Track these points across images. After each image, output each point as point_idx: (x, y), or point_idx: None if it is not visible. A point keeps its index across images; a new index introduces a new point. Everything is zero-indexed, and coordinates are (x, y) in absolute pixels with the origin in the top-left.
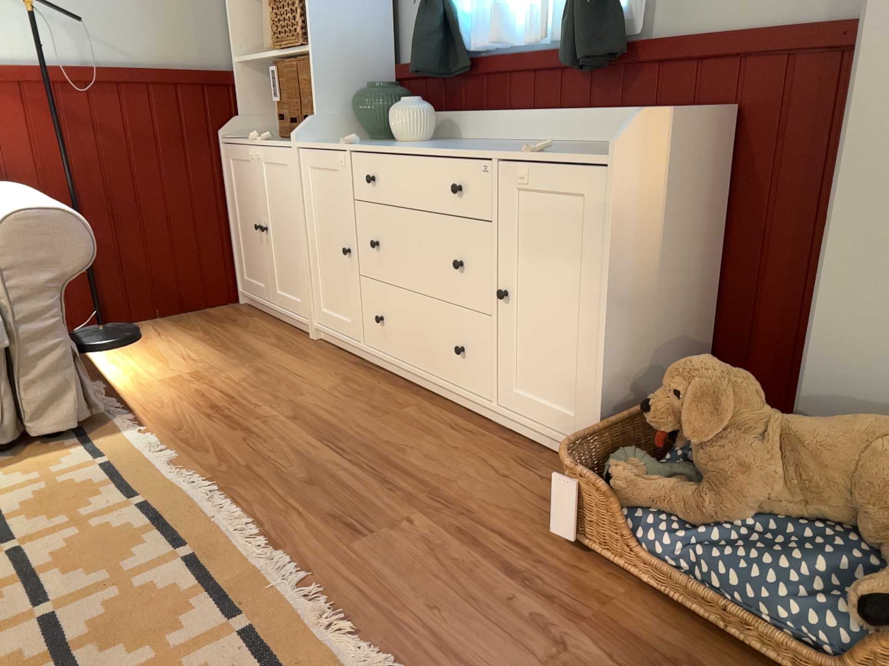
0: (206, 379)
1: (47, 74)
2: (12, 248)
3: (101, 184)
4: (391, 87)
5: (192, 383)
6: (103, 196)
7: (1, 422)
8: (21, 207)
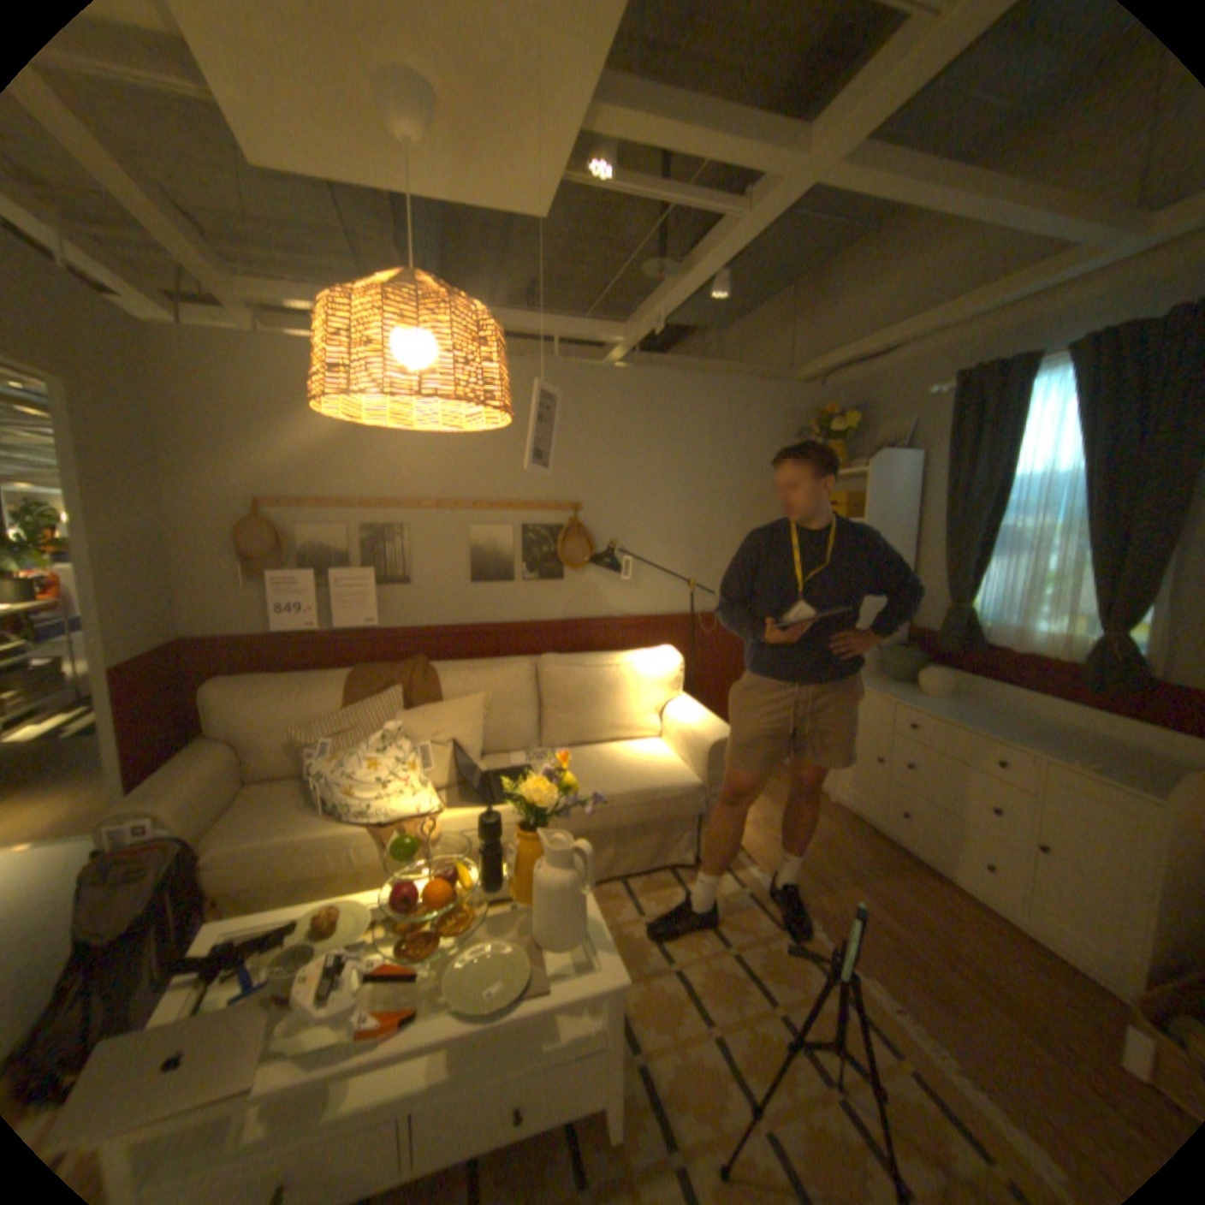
0: (775, 829)
1: (691, 624)
2: (714, 759)
3: (698, 677)
4: (915, 650)
5: (768, 831)
6: (698, 684)
7: (691, 854)
8: (716, 734)
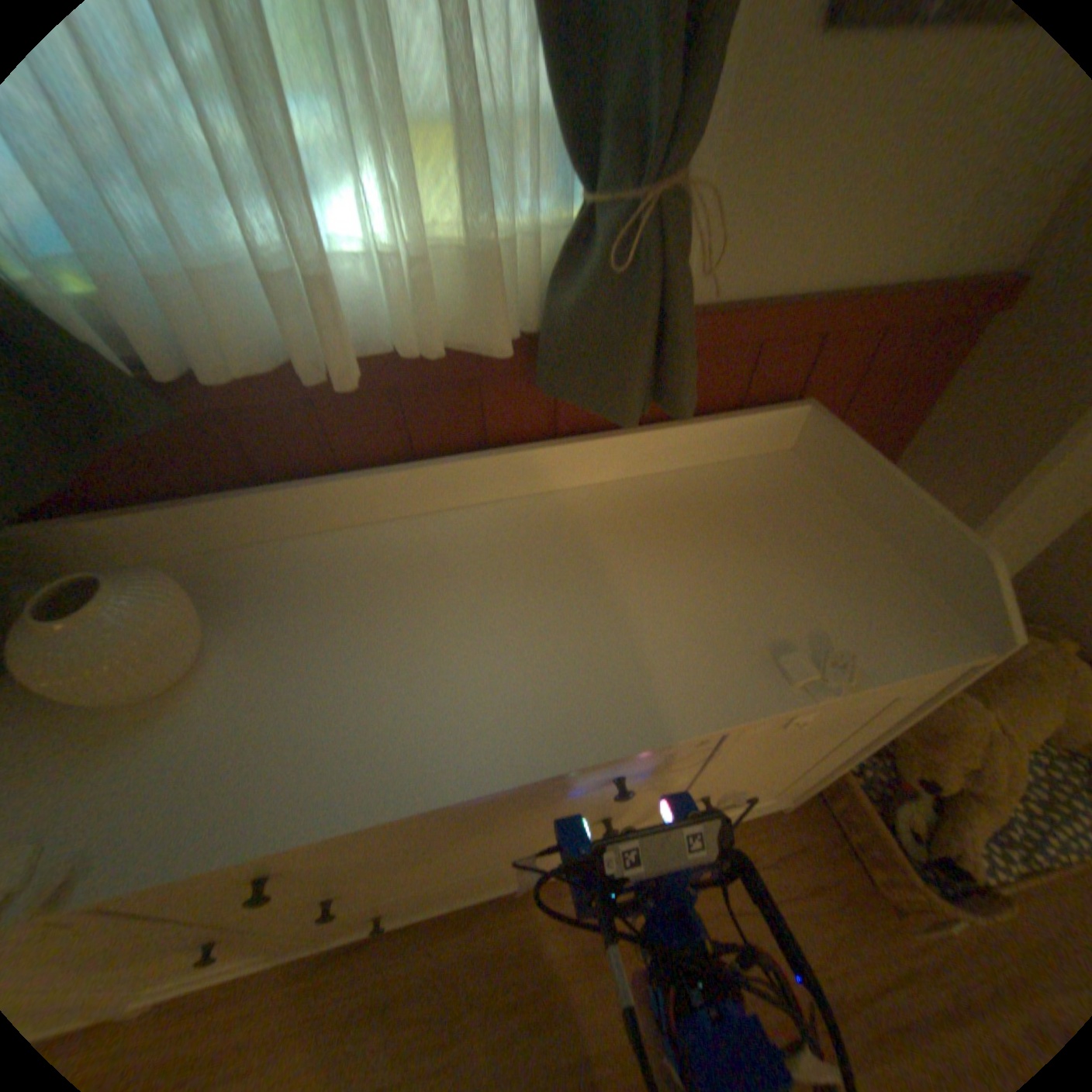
0: None
1: None
2: None
3: None
4: None
5: None
6: None
7: None
8: None
